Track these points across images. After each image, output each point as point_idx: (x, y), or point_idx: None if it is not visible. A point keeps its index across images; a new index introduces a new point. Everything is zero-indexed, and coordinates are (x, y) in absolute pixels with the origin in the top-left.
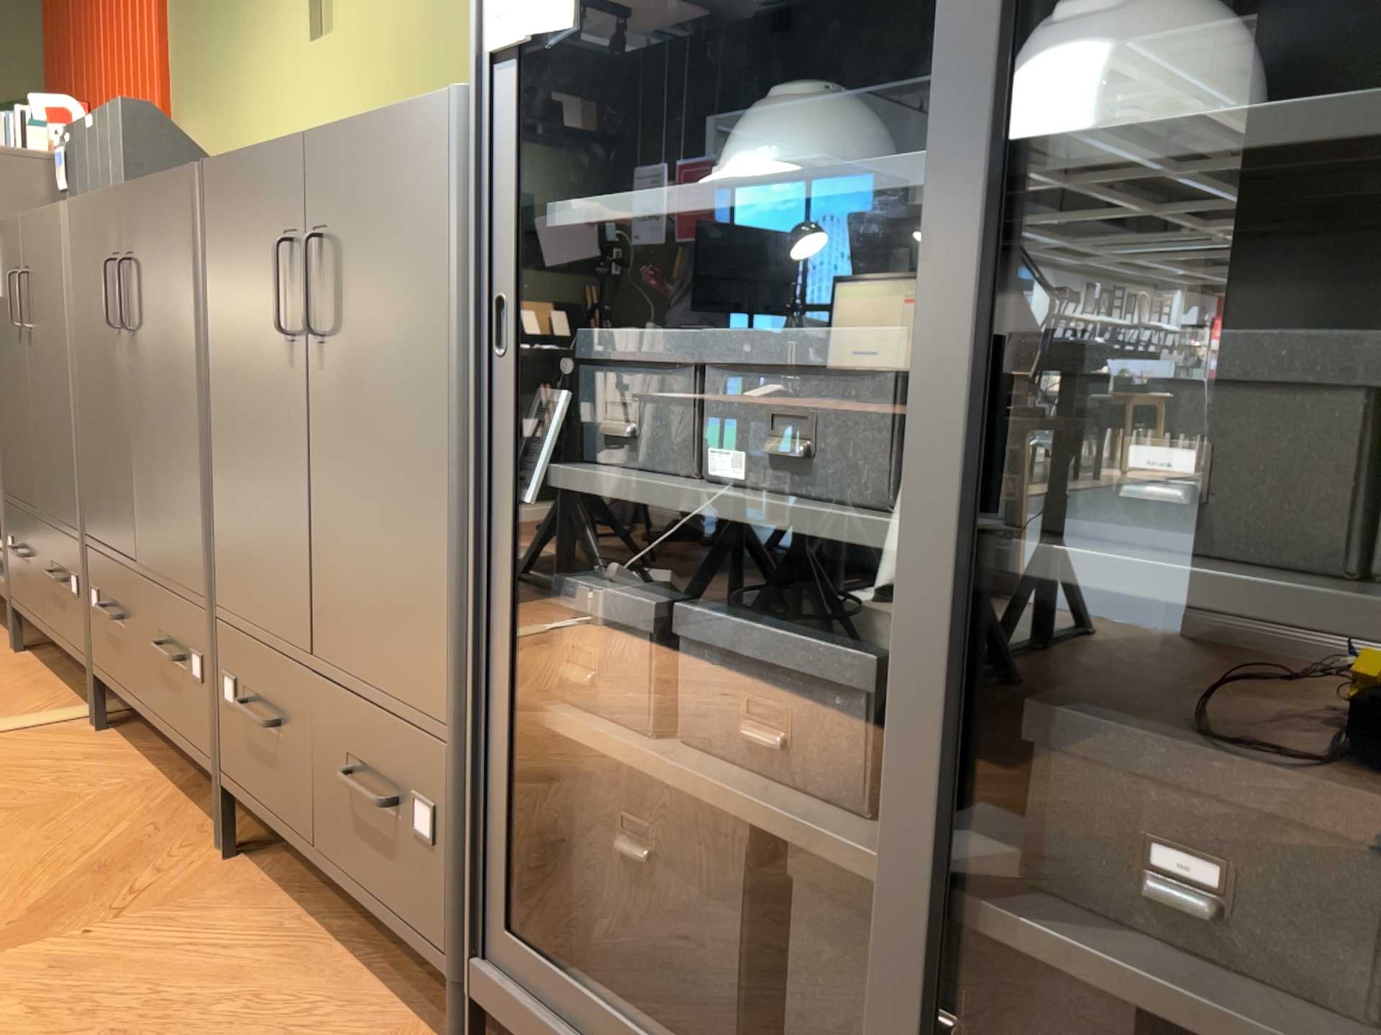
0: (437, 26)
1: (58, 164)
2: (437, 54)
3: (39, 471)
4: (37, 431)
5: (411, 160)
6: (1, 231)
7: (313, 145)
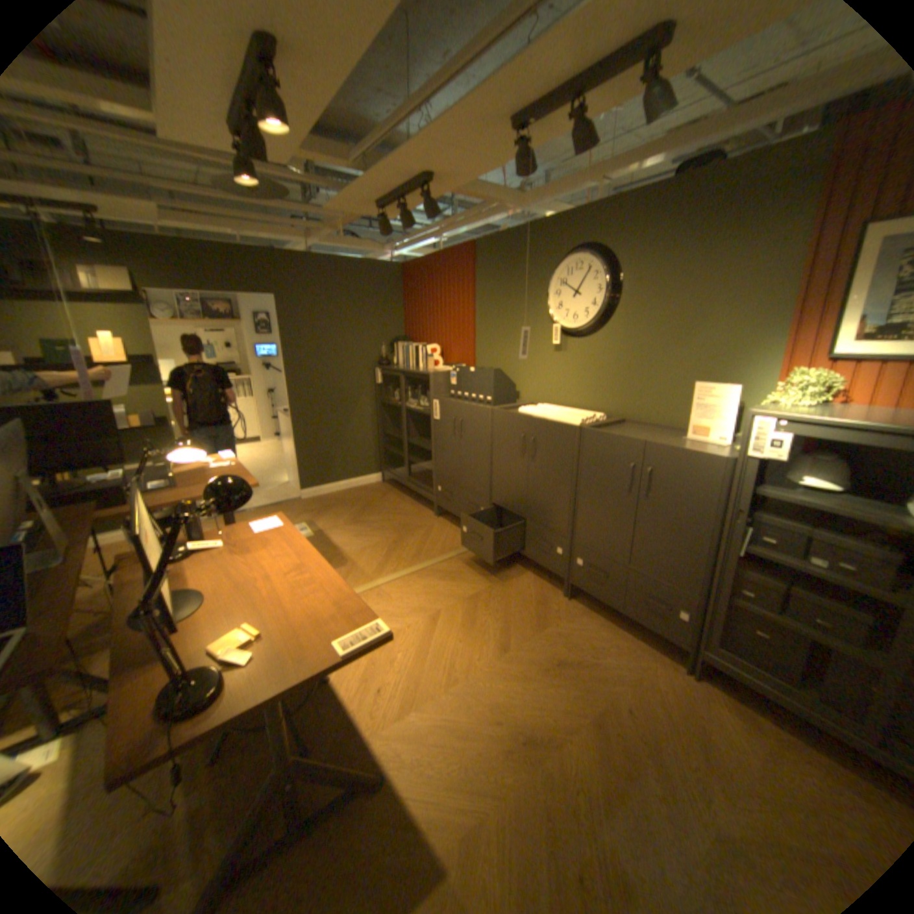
0: (622, 364)
1: (450, 375)
2: (621, 372)
3: (462, 474)
4: (462, 463)
5: (704, 467)
6: (443, 402)
7: (651, 446)
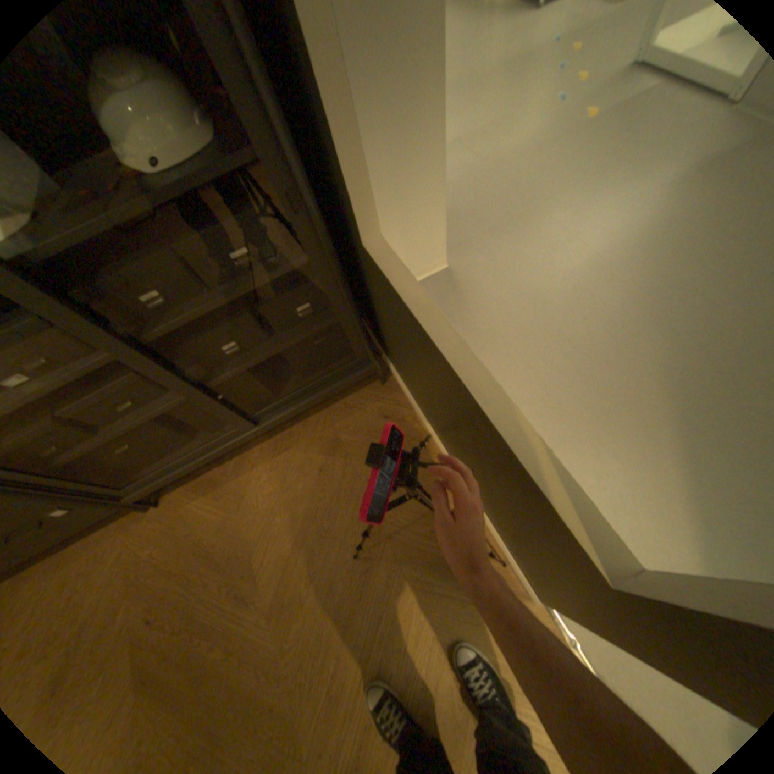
0: None
1: None
2: None
3: None
4: None
5: None
6: None
7: None
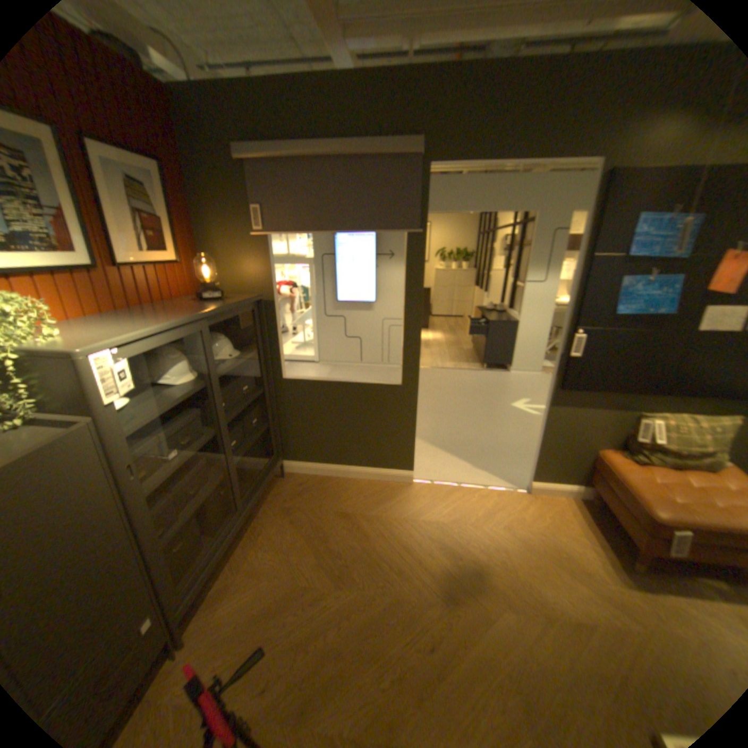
0: None
1: None
2: None
3: None
4: None
5: (66, 457)
6: None
7: None
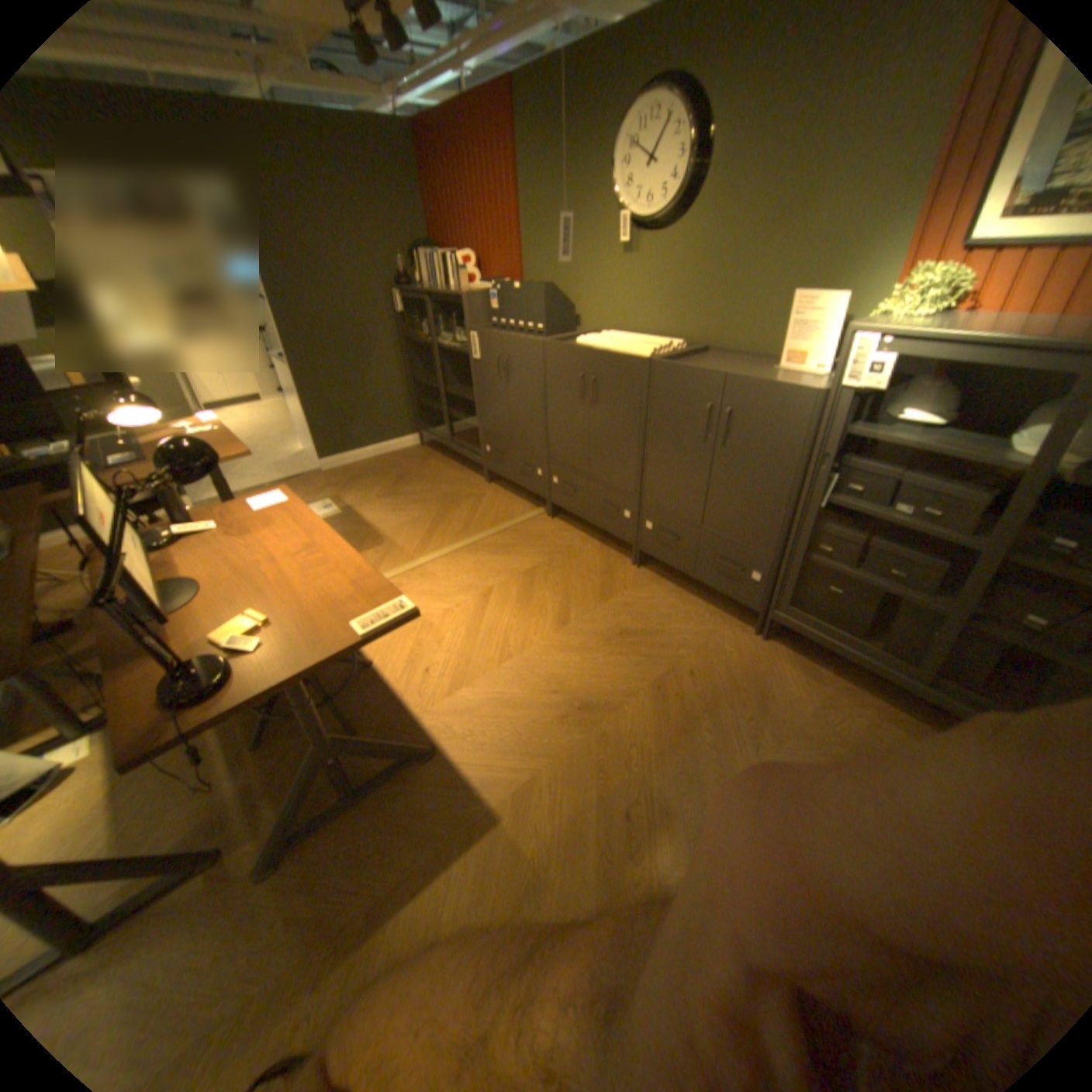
0: (714, 266)
1: (494, 294)
2: (712, 278)
3: (518, 428)
4: (517, 414)
5: (798, 401)
6: (488, 332)
7: (738, 377)
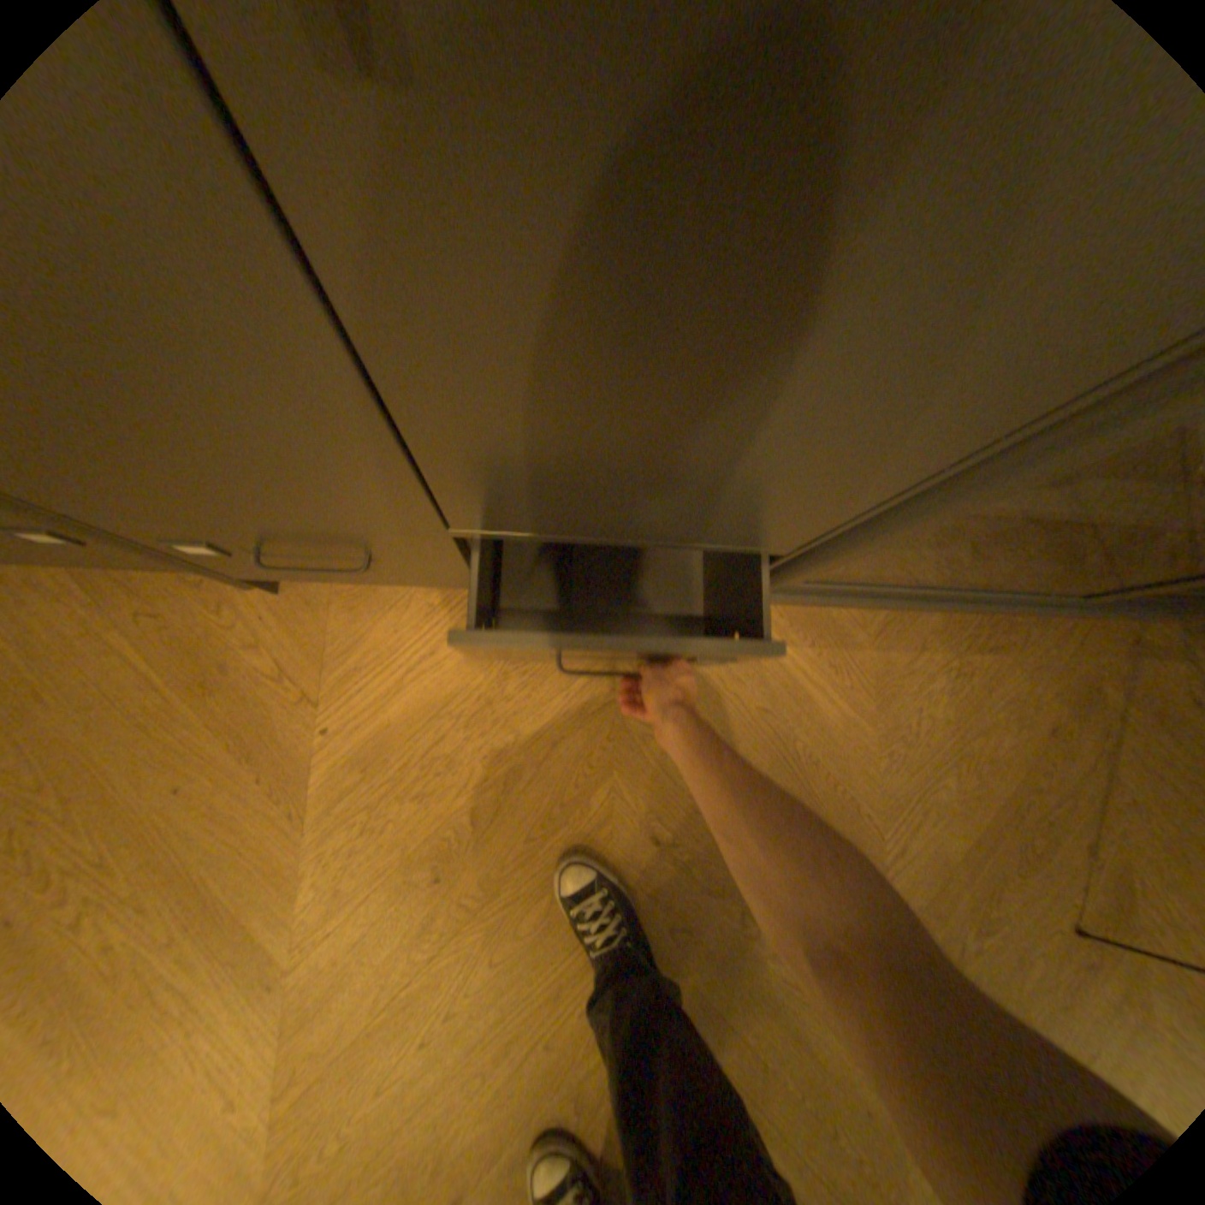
0: None
1: None
2: None
3: None
4: None
5: None
6: None
7: None
